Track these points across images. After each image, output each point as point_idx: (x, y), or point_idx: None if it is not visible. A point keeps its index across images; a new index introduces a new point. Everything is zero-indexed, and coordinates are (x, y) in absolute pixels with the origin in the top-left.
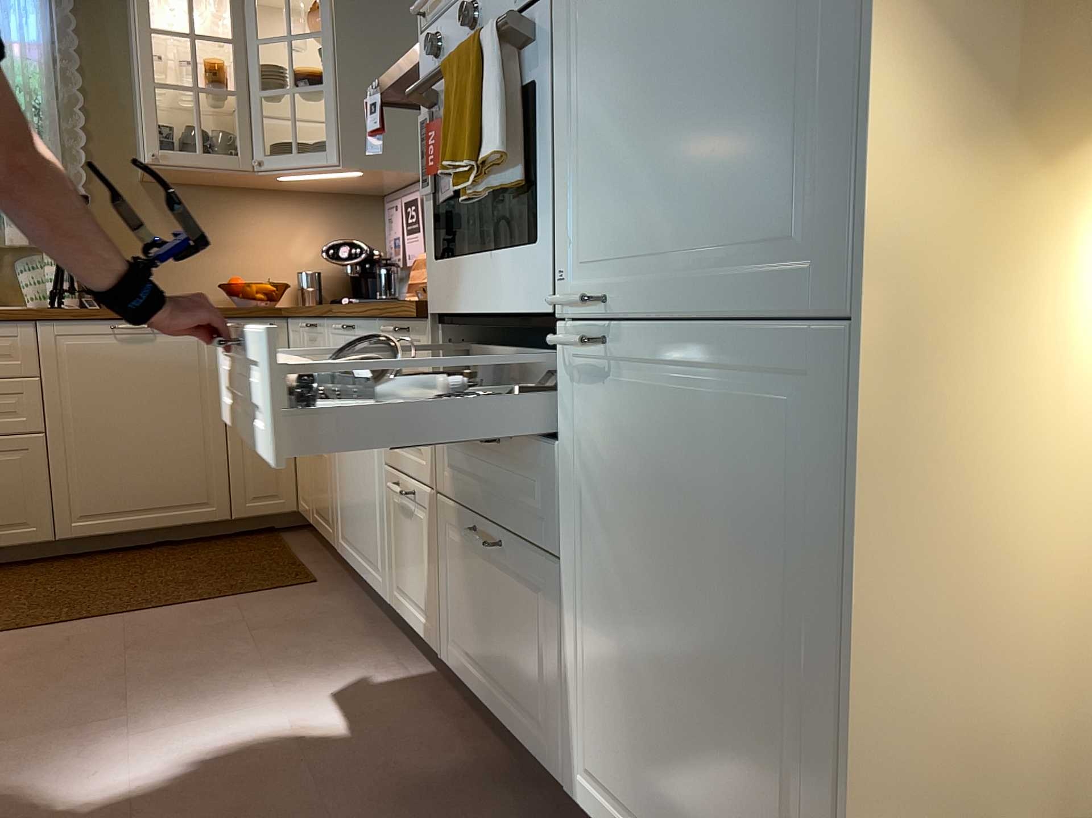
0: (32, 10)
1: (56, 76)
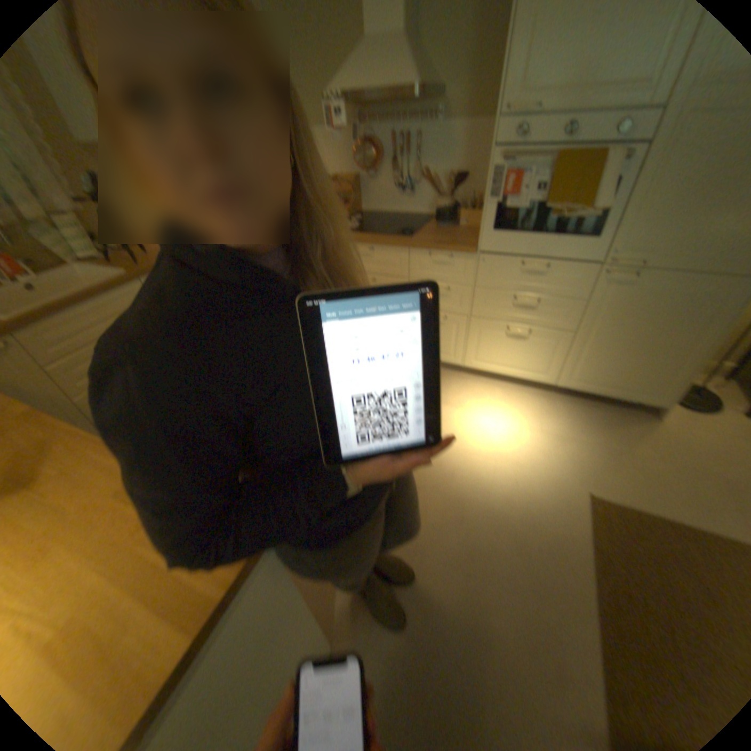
0: None
1: None
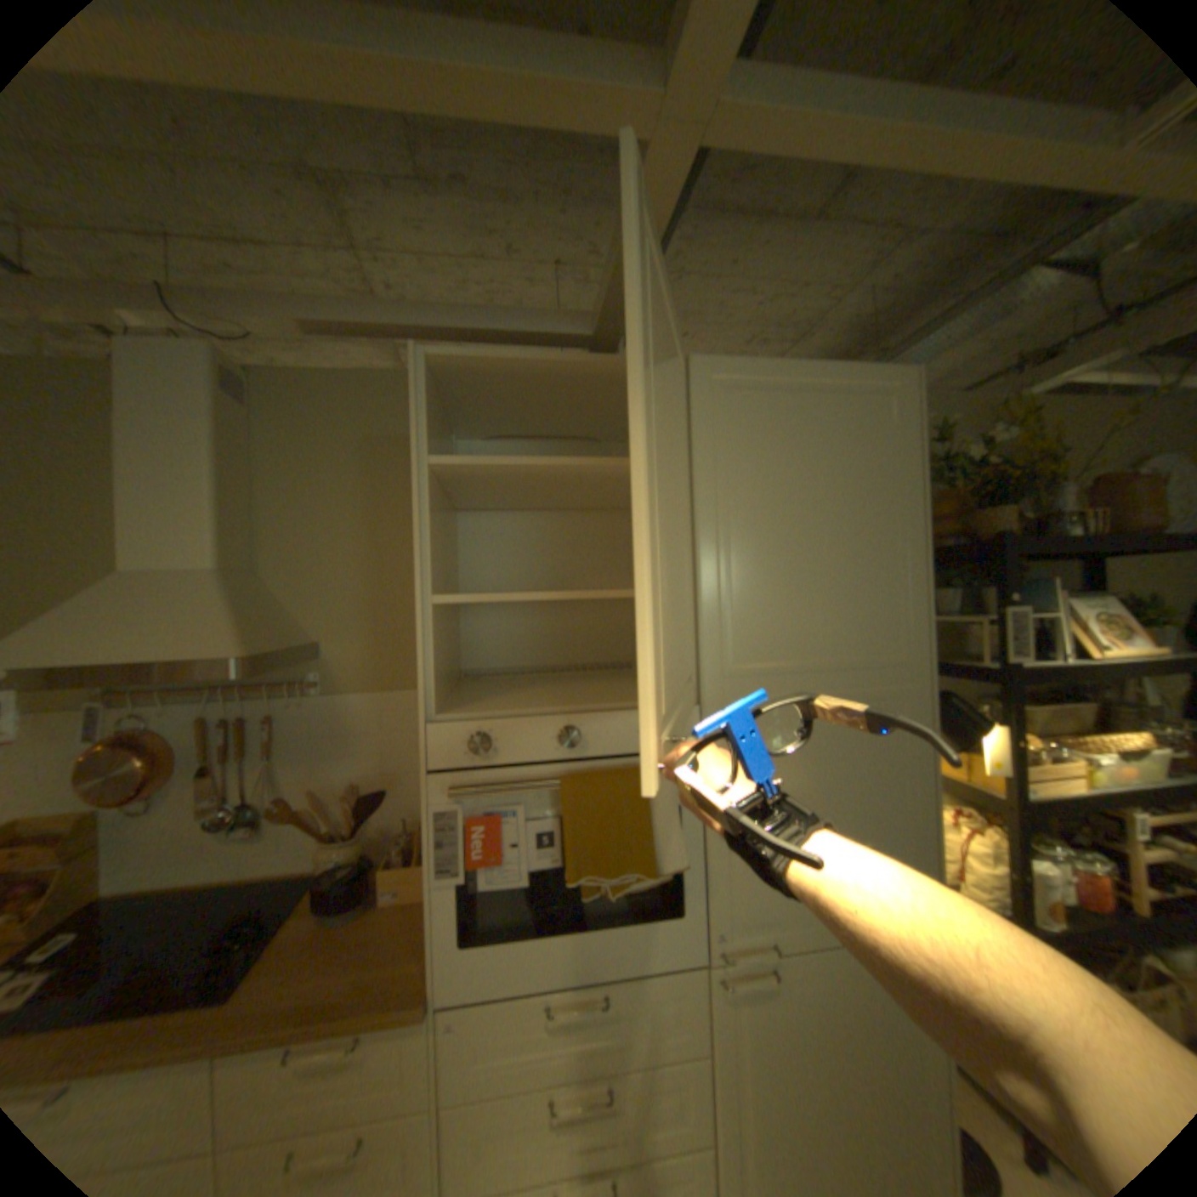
0: None
1: None
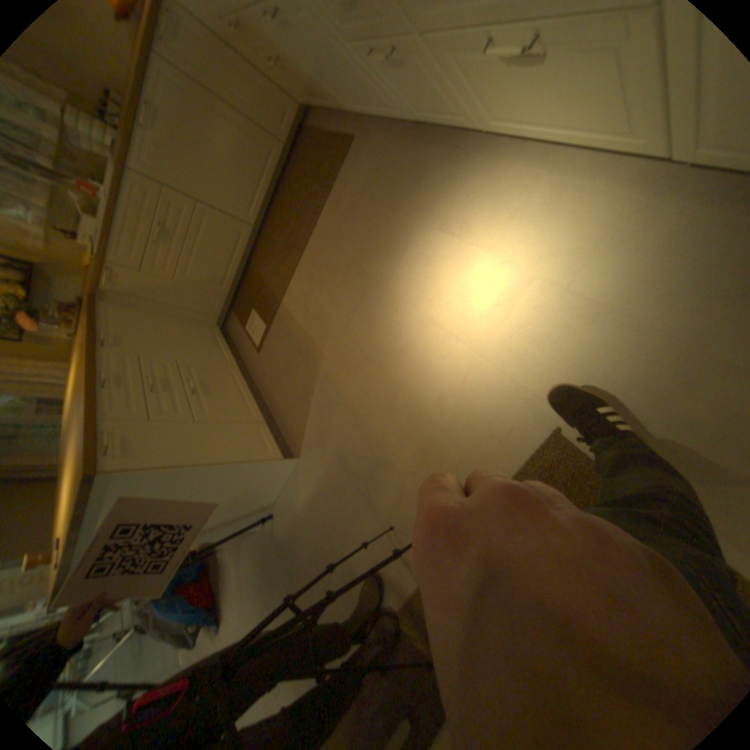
0: None
1: None
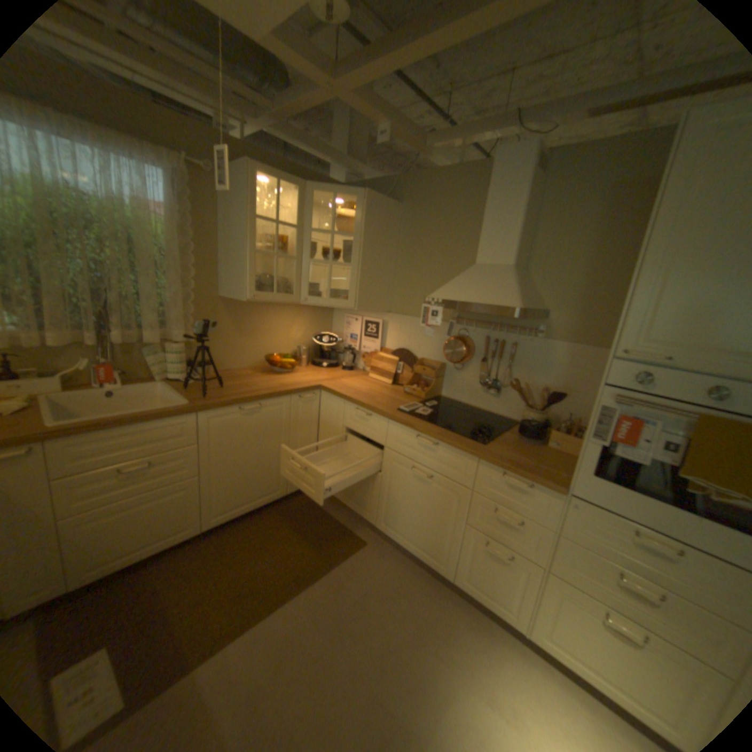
0: (157, 179)
1: (173, 229)
